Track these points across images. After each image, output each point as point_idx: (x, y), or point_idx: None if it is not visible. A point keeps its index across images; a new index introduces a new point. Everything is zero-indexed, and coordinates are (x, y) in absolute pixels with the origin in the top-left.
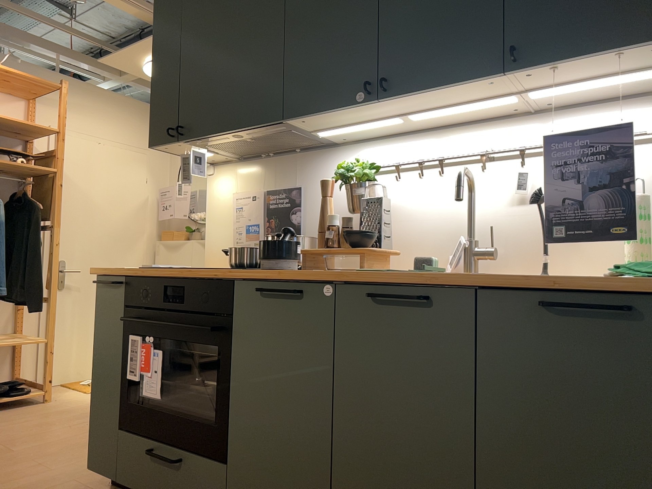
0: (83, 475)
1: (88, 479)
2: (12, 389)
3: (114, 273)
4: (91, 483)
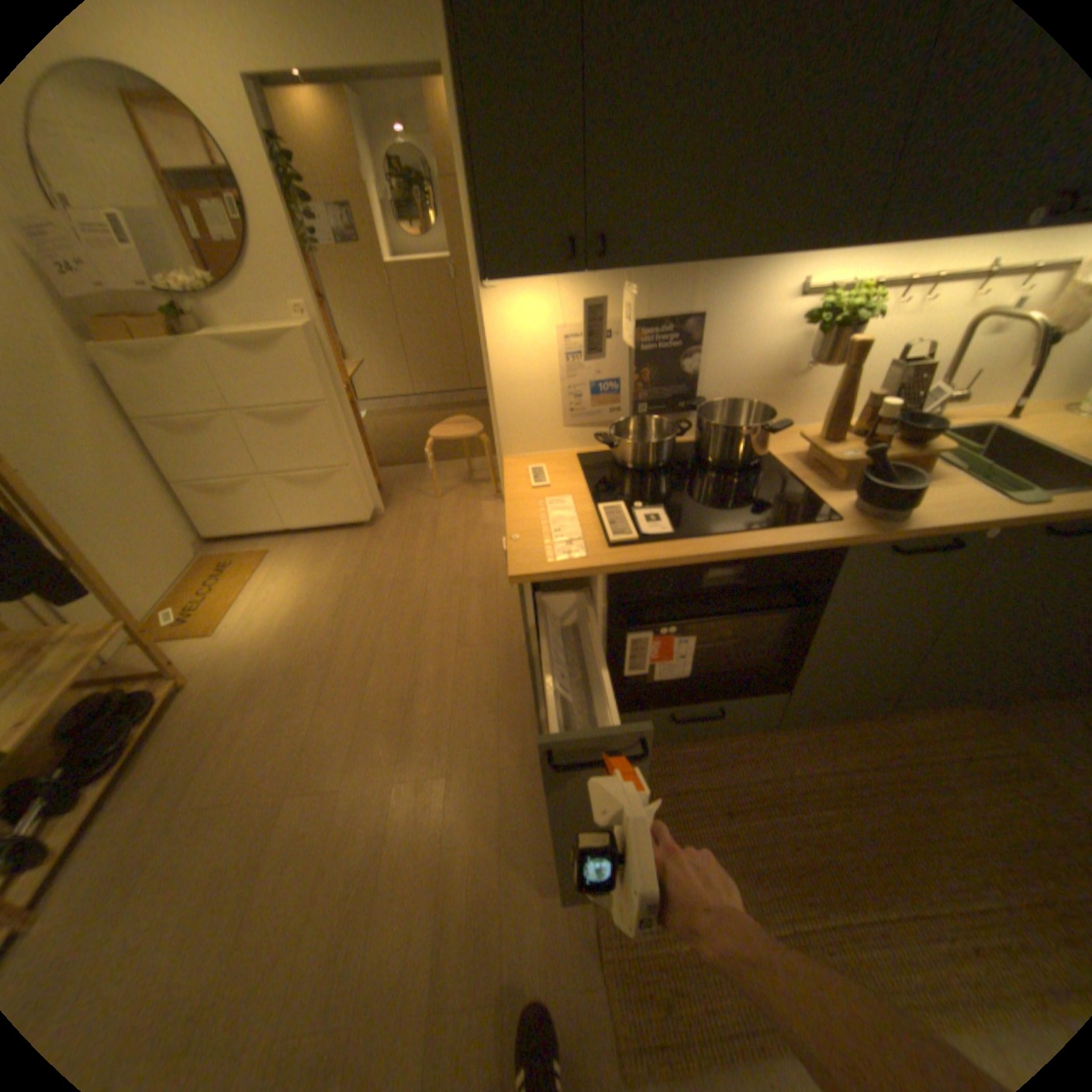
0: (494, 755)
1: (507, 756)
2: (115, 710)
3: (583, 572)
4: (521, 757)
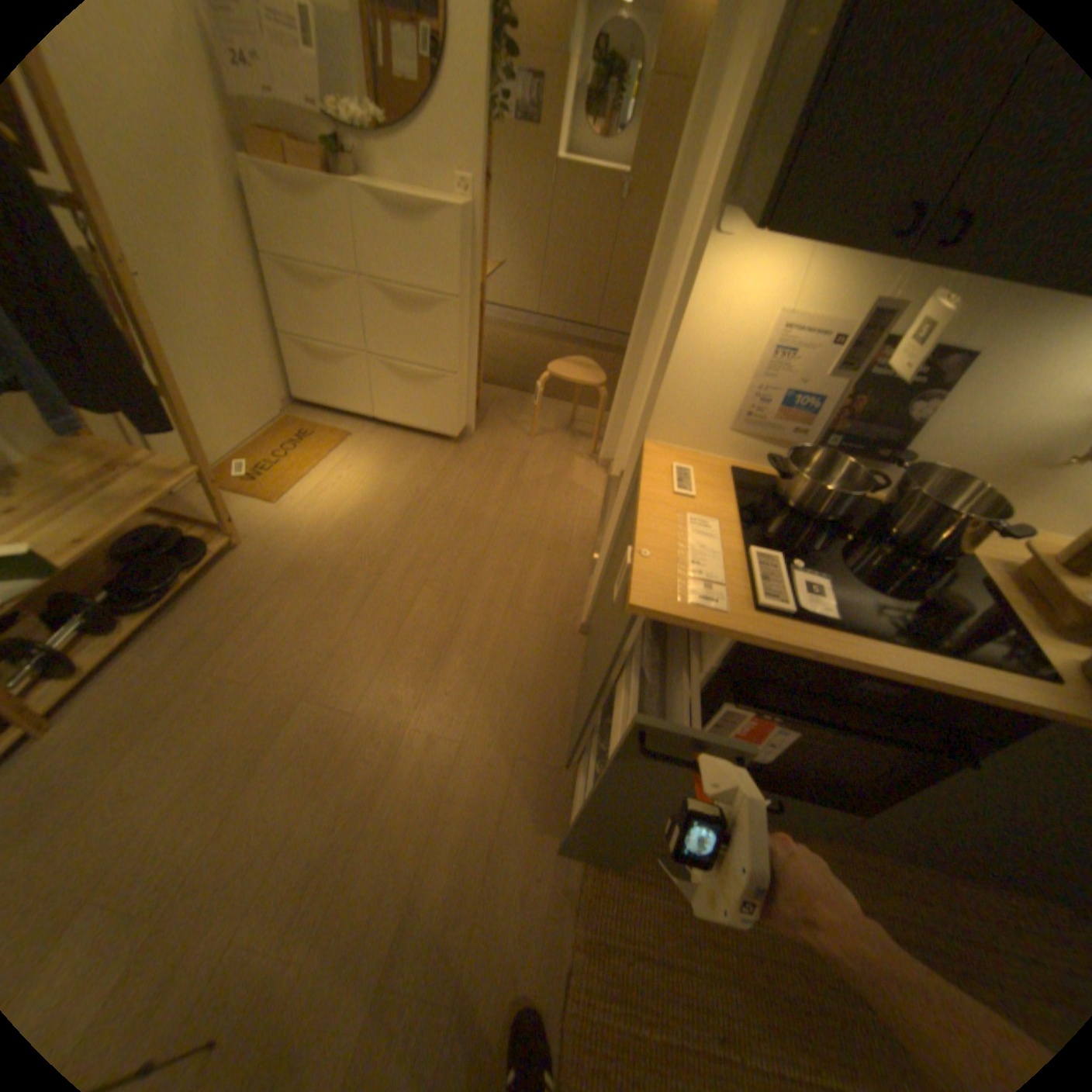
0: (515, 740)
1: (528, 747)
2: (168, 549)
3: (718, 632)
4: (541, 754)
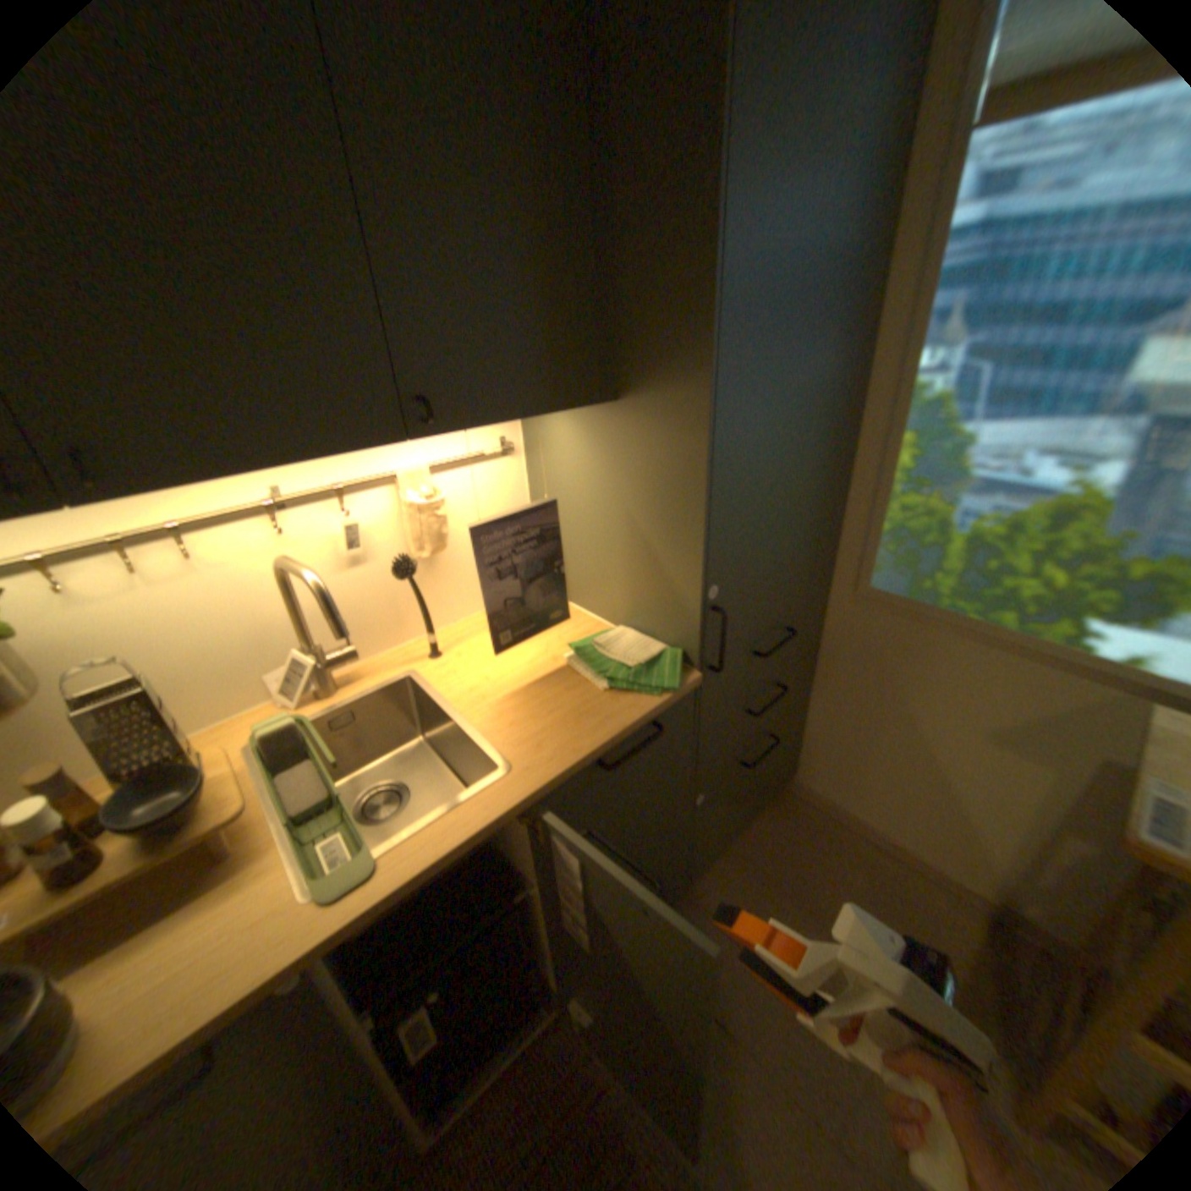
0: None
1: None
2: None
3: None
4: None
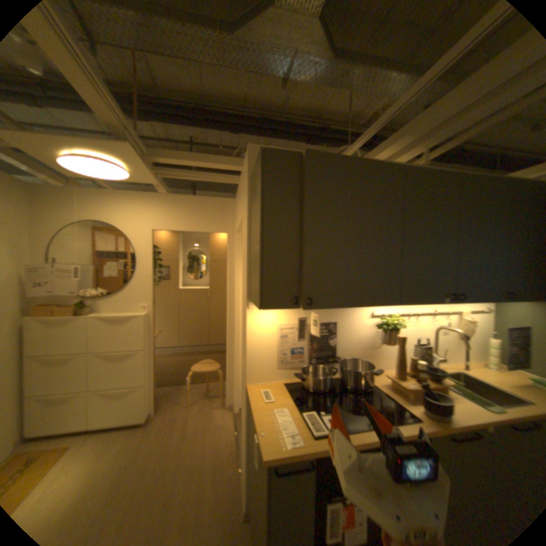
0: None
1: None
2: None
3: (305, 458)
4: None
